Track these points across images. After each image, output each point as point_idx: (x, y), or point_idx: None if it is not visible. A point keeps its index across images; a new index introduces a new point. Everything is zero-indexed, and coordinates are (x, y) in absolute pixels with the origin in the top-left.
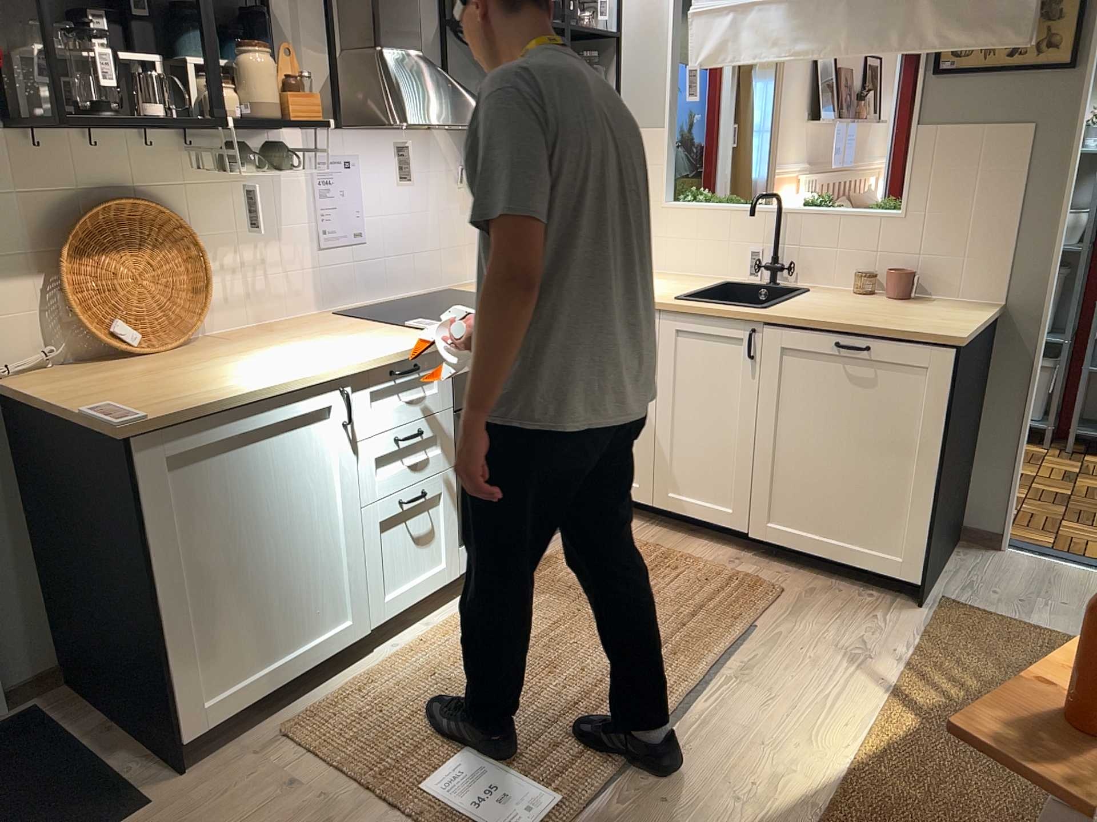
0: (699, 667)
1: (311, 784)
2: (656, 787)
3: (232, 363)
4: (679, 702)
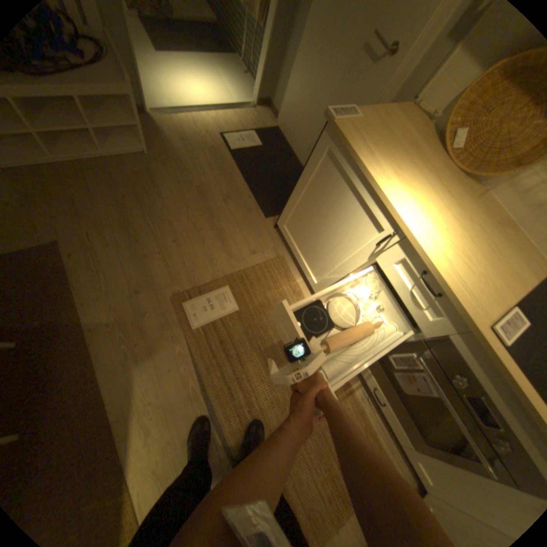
0: (237, 448)
1: (251, 258)
2: (178, 372)
3: (429, 182)
4: (219, 418)
